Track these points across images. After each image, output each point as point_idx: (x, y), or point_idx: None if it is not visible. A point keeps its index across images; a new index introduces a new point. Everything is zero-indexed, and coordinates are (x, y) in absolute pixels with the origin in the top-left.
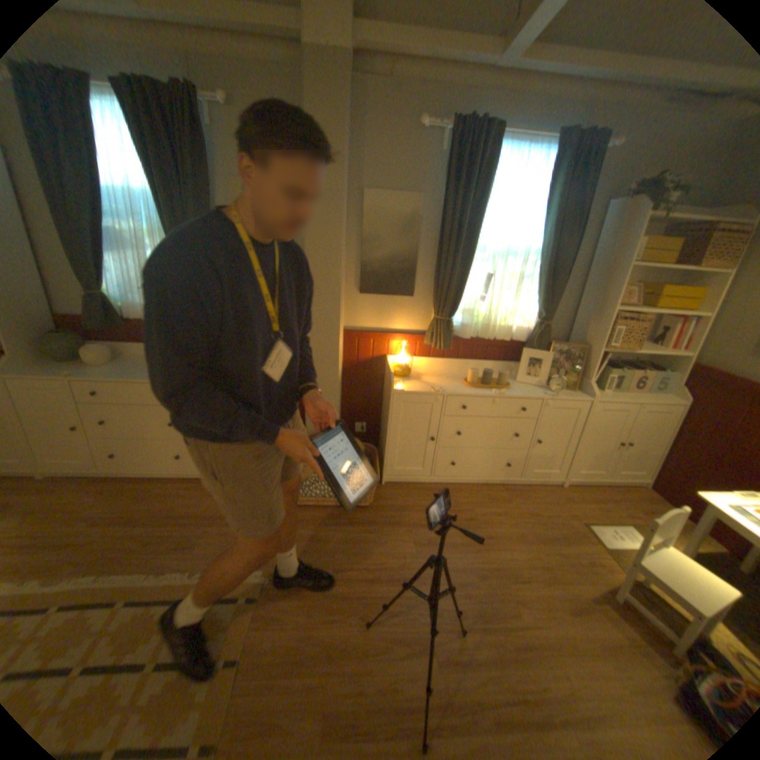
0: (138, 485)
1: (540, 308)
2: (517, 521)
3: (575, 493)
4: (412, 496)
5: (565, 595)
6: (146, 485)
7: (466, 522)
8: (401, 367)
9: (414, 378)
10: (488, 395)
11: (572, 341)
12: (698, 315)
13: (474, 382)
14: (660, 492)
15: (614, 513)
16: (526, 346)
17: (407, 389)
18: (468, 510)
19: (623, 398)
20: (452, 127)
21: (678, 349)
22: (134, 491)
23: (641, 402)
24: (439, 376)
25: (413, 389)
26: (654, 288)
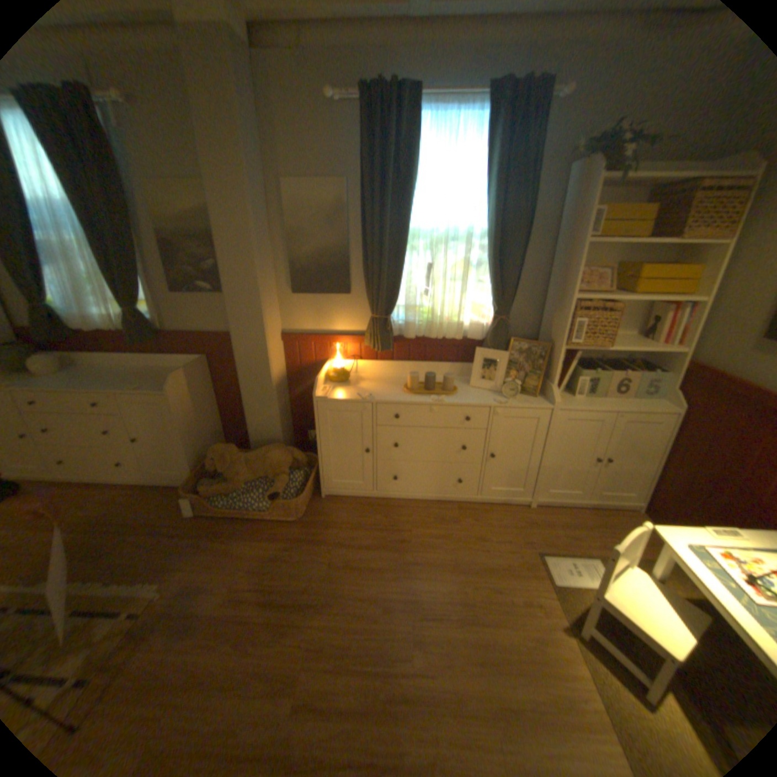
0: (86, 492)
1: (491, 300)
2: (458, 545)
3: (544, 514)
4: (350, 511)
5: (478, 638)
6: (93, 492)
7: (397, 543)
8: (336, 372)
9: (352, 383)
10: (424, 402)
11: (540, 336)
12: (693, 299)
13: (413, 387)
14: (653, 517)
15: (584, 540)
16: (483, 345)
17: (333, 396)
18: (405, 530)
19: (596, 404)
20: (363, 98)
21: (670, 343)
22: (80, 497)
23: (618, 408)
24: (383, 381)
25: (340, 396)
26: (632, 268)
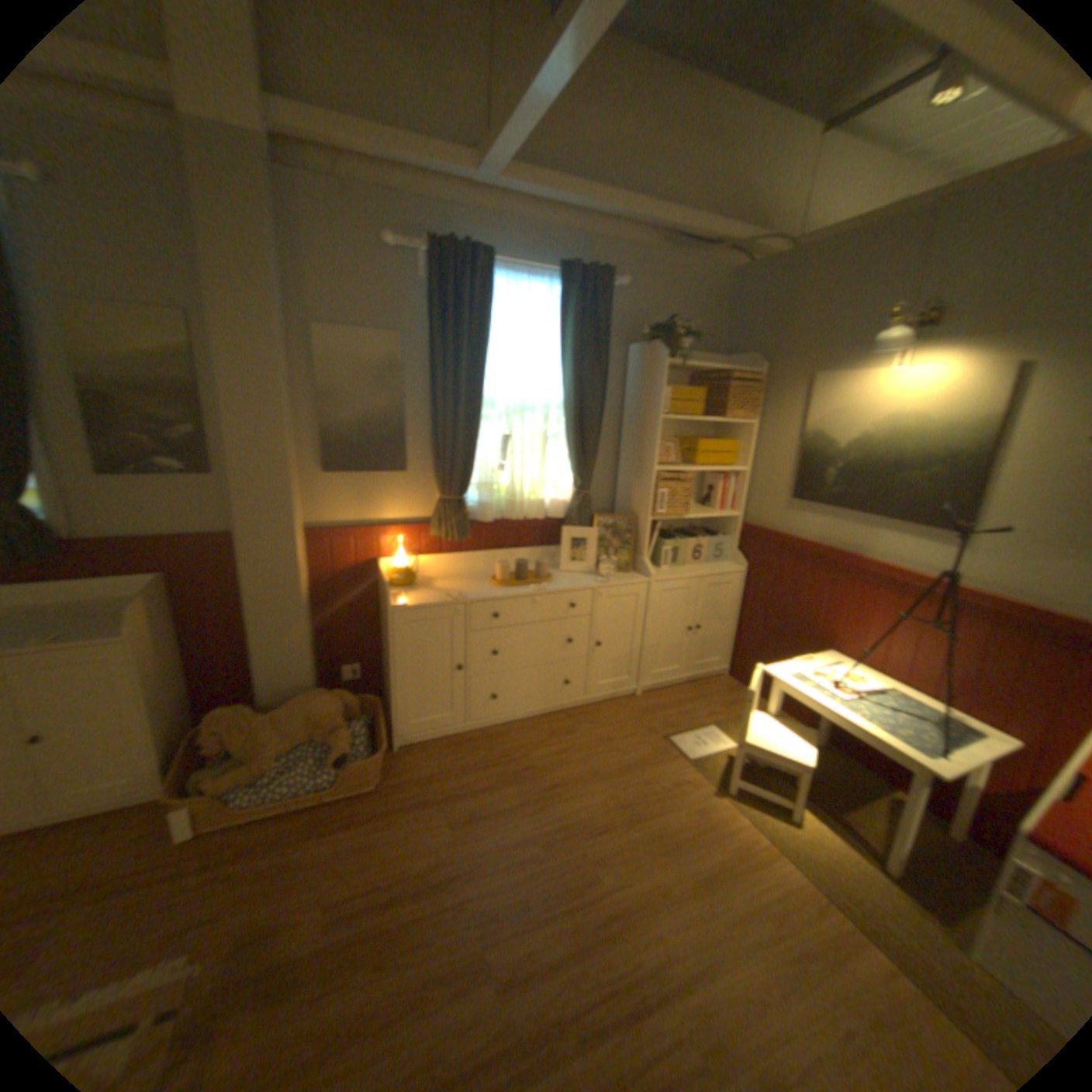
0: None
1: (572, 475)
2: (584, 753)
3: (649, 699)
4: (441, 756)
5: (648, 832)
6: None
7: (519, 773)
8: (400, 572)
9: (422, 585)
10: (524, 593)
11: (616, 511)
12: (734, 470)
13: (504, 578)
14: (735, 676)
15: (692, 713)
16: (565, 524)
17: (411, 602)
18: (521, 756)
19: (679, 572)
20: (426, 251)
21: (723, 509)
22: None
23: (698, 574)
24: (458, 578)
25: (420, 601)
26: (687, 443)
